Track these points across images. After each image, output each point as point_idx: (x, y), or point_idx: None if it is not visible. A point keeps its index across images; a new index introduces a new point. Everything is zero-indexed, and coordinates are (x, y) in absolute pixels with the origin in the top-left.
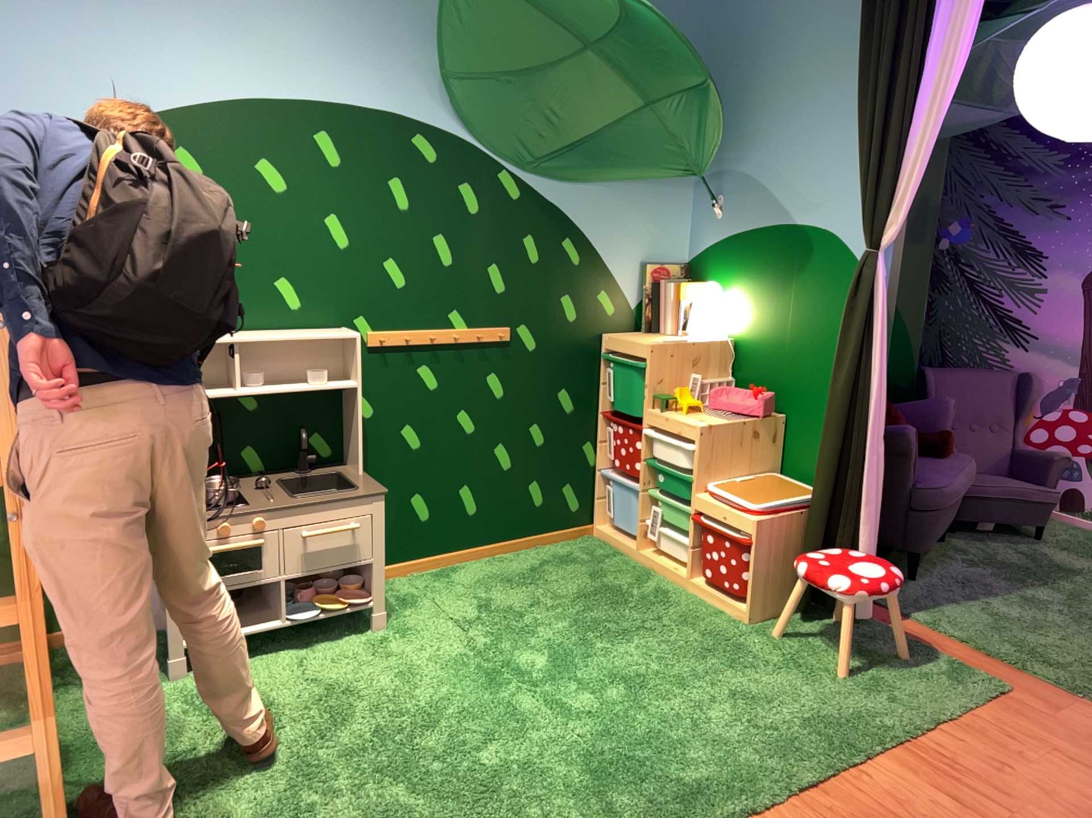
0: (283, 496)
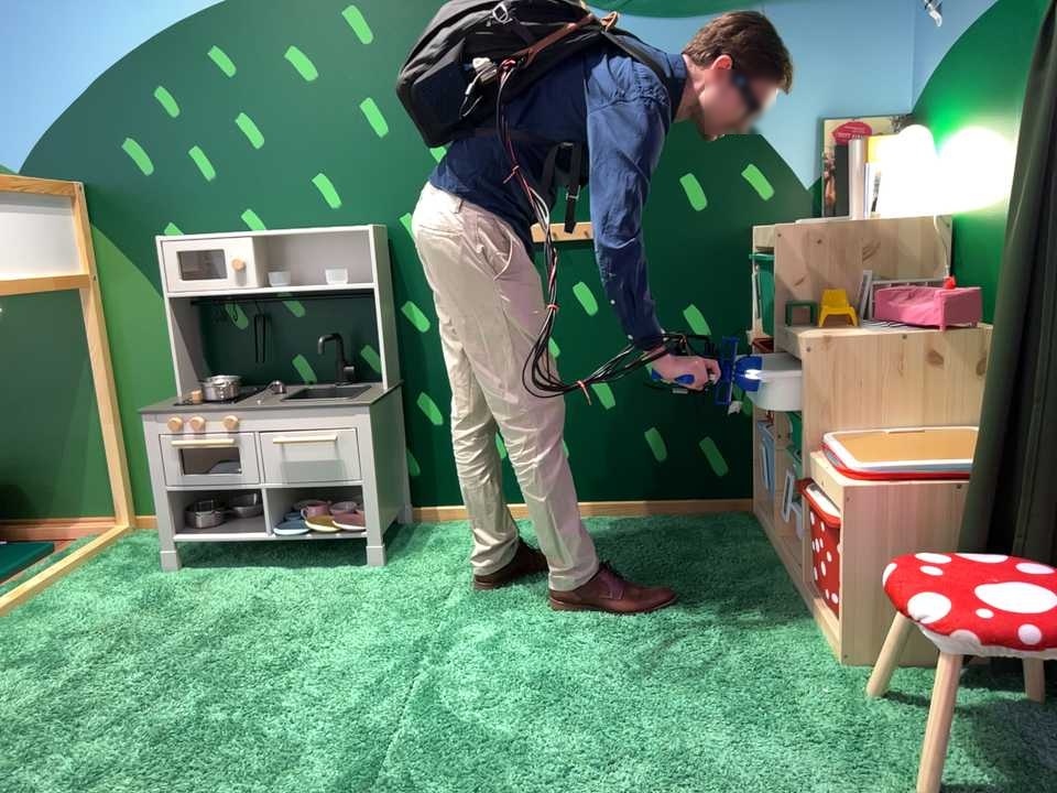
0: (267, 401)
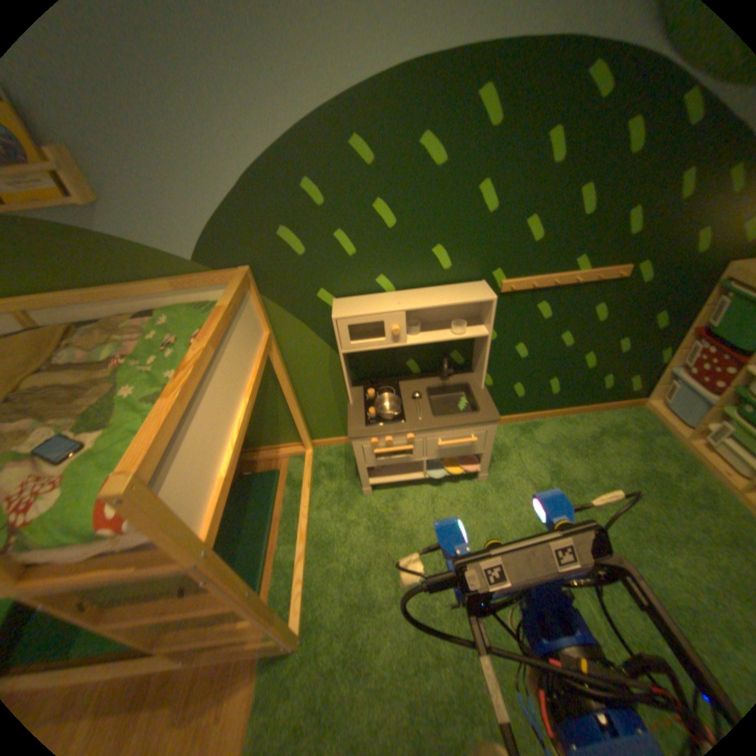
0: (423, 414)
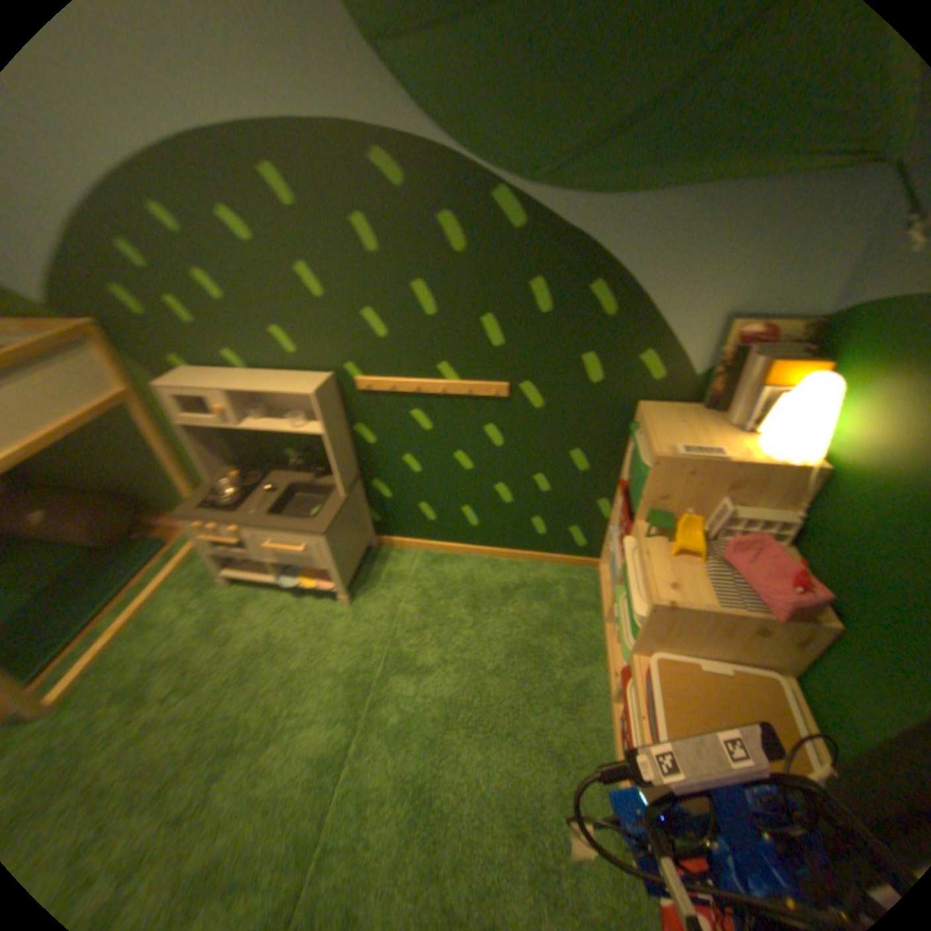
0: (262, 509)
